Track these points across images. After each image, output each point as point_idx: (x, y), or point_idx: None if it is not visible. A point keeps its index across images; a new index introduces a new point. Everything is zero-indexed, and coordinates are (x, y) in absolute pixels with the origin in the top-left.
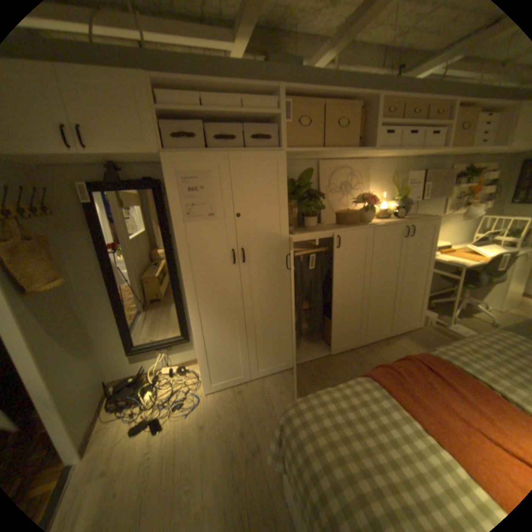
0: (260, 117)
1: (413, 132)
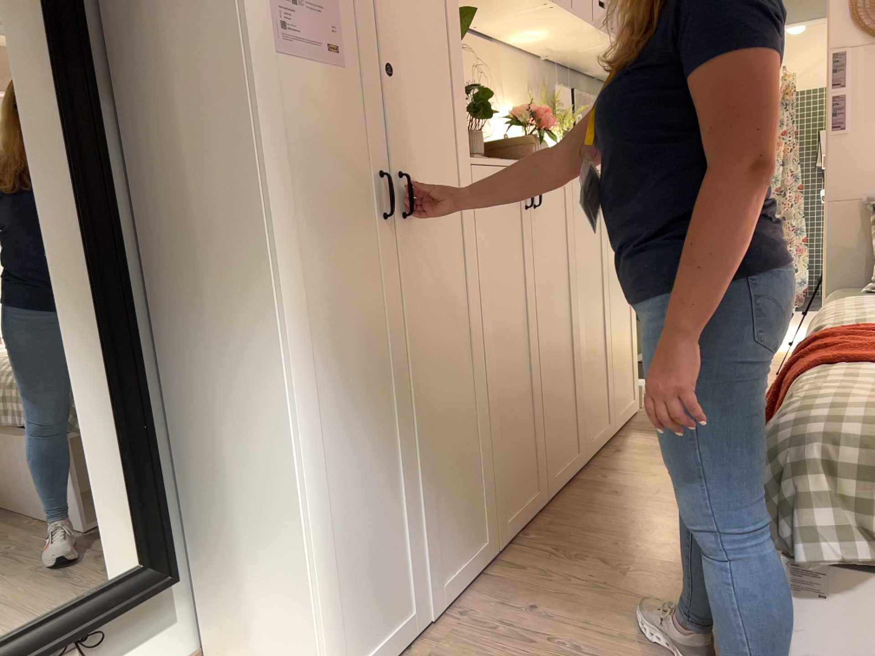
0: None
1: None
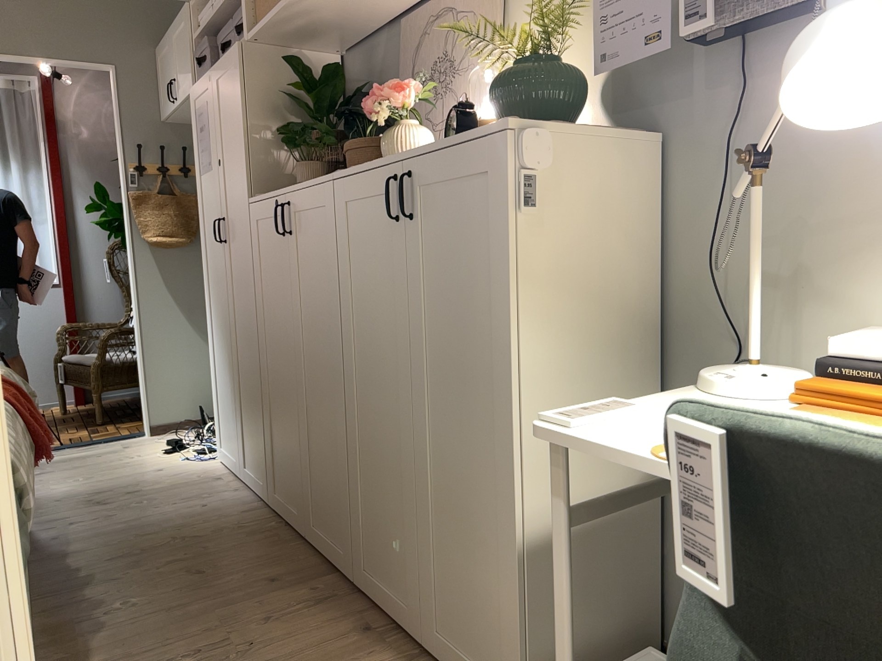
0: None
1: None
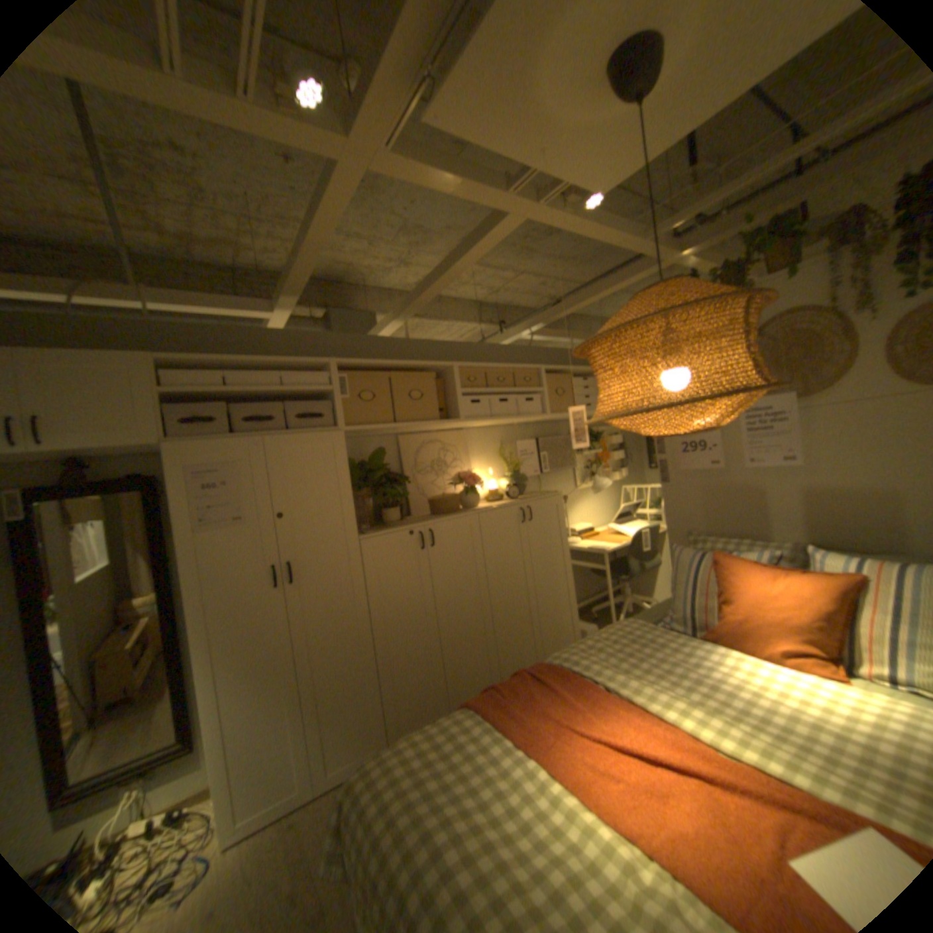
0: (307, 393)
1: (504, 399)
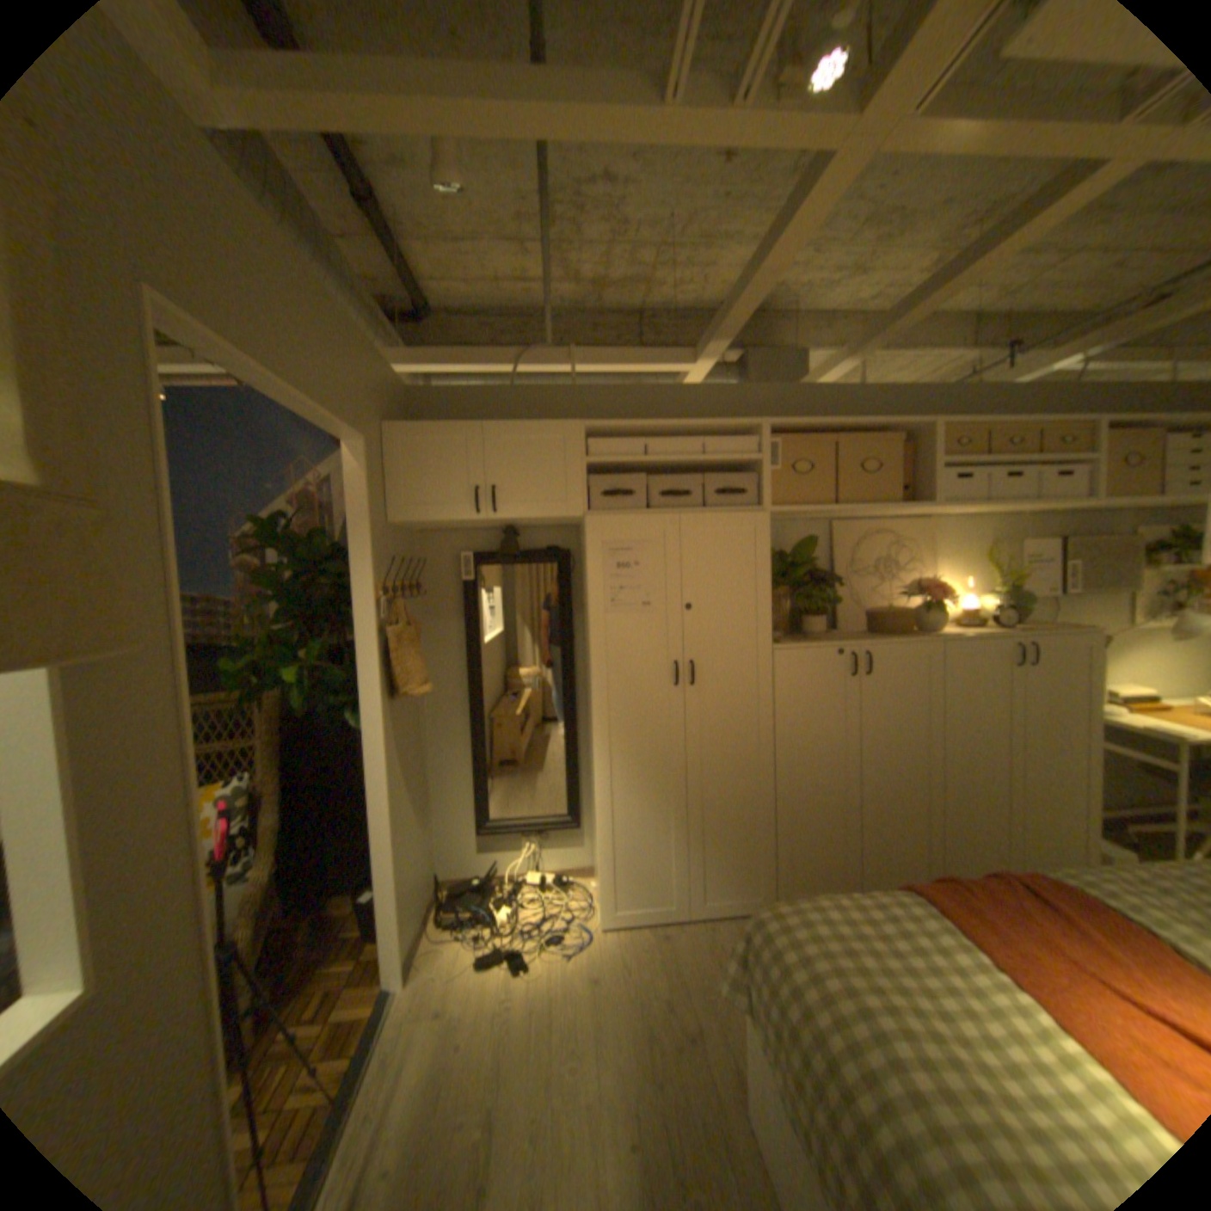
0: (729, 464)
1: (1016, 474)
